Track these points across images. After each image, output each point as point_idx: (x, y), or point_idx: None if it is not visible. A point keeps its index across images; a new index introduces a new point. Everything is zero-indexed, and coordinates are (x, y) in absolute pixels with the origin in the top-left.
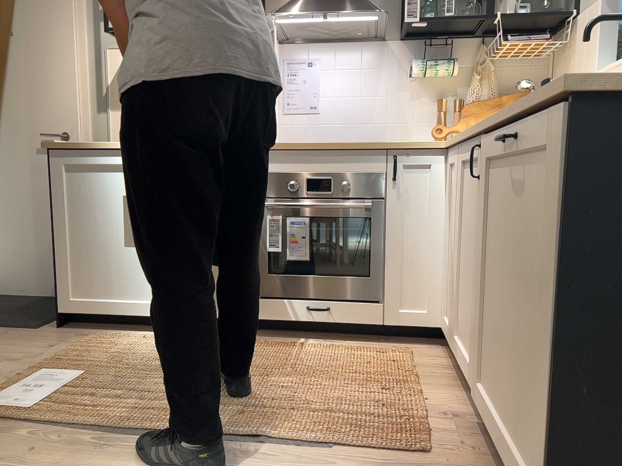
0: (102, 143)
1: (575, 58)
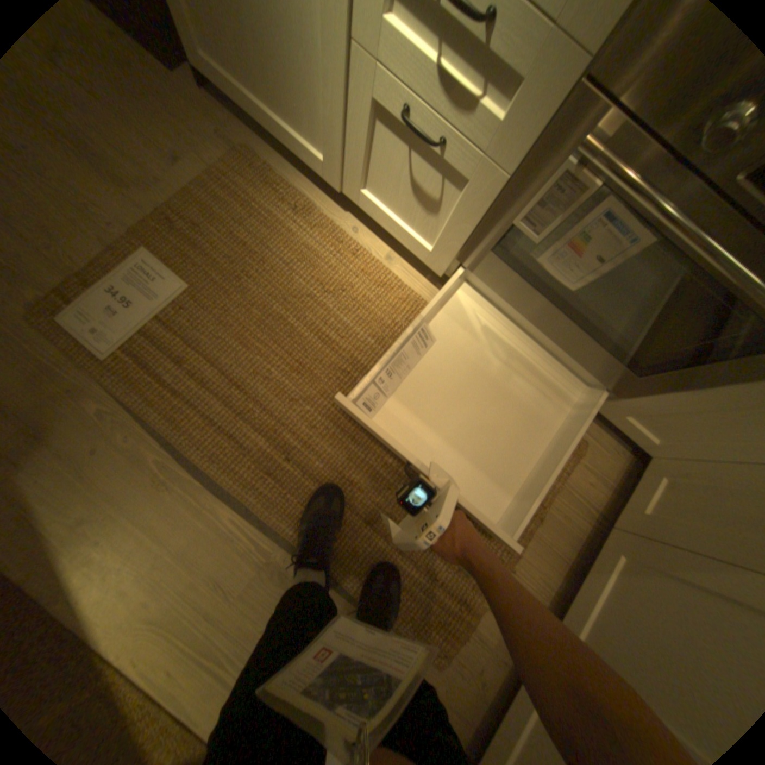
0: None
1: None
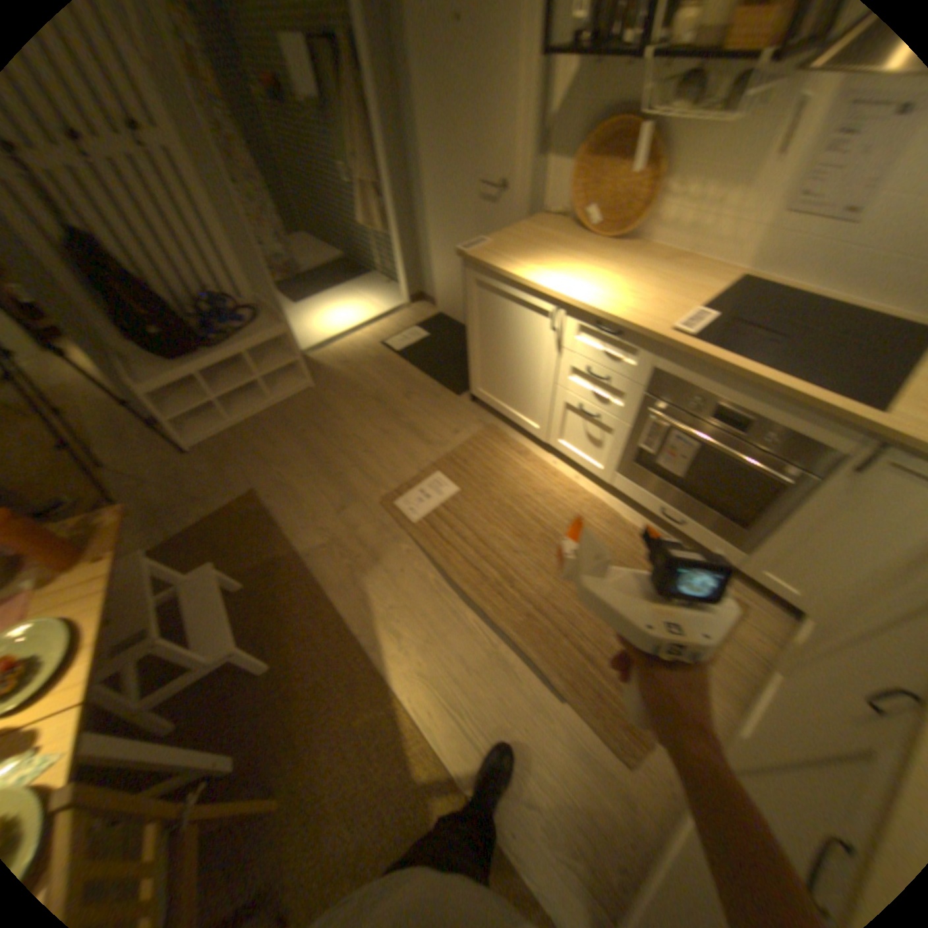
0: (506, 269)
1: None
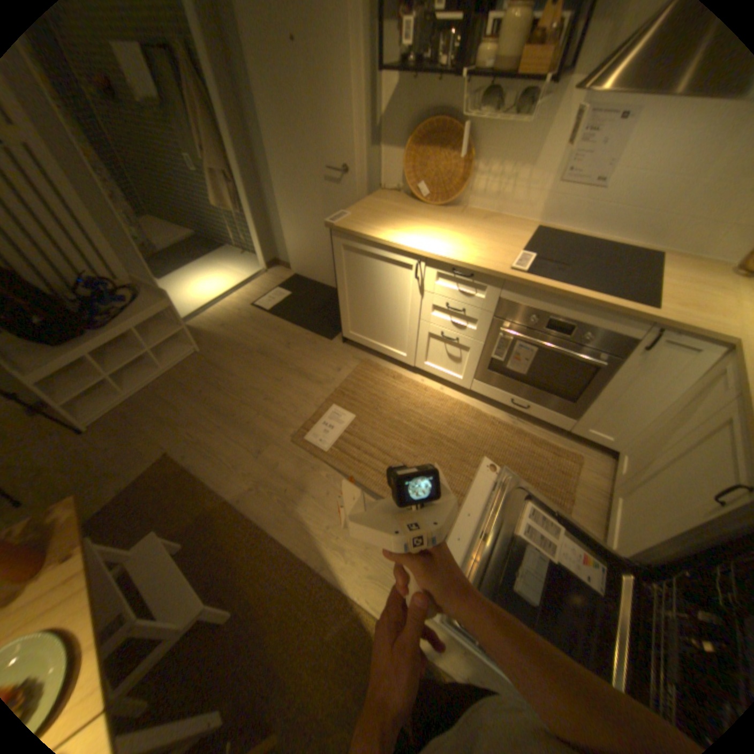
0: (369, 234)
1: None
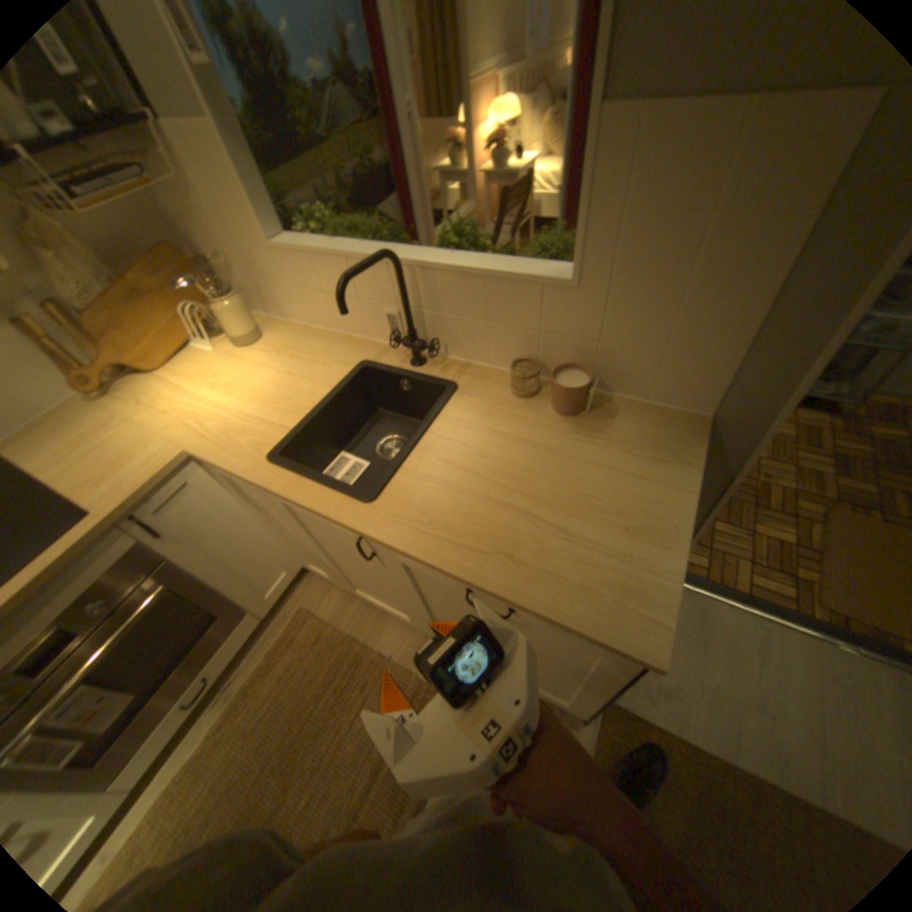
0: None
1: (199, 197)
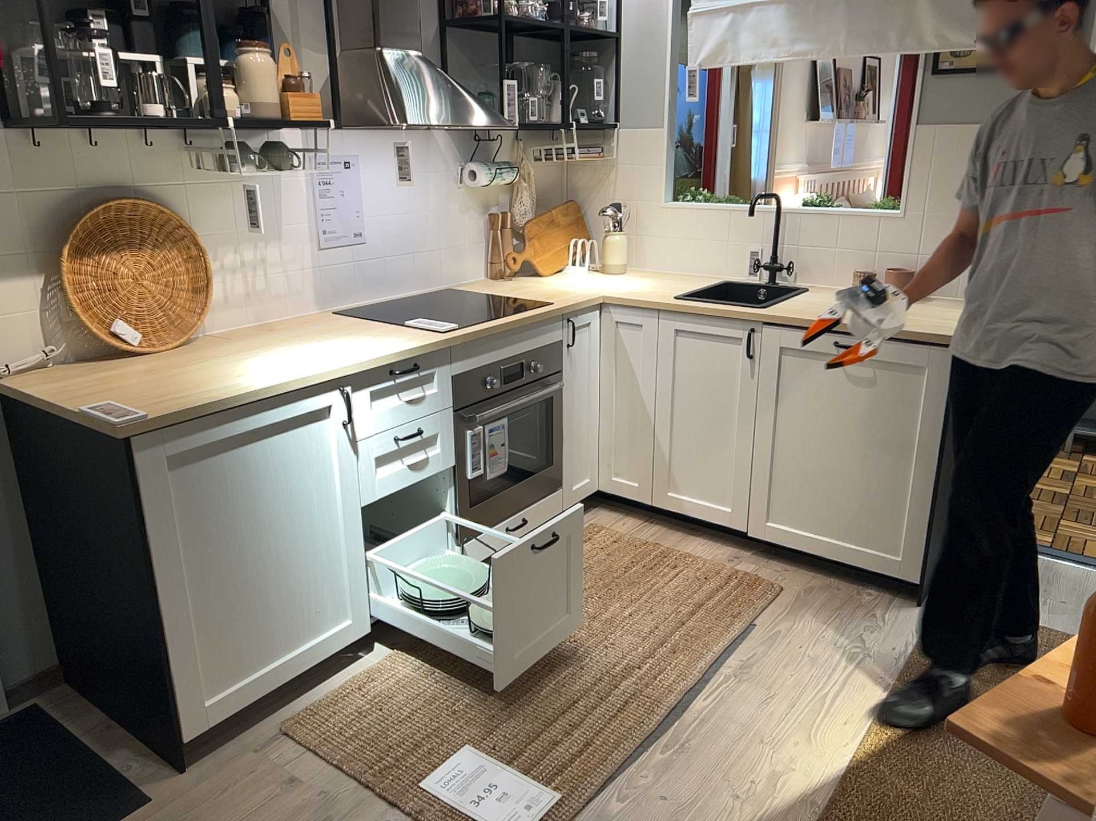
0: (239, 393)
1: (622, 174)
